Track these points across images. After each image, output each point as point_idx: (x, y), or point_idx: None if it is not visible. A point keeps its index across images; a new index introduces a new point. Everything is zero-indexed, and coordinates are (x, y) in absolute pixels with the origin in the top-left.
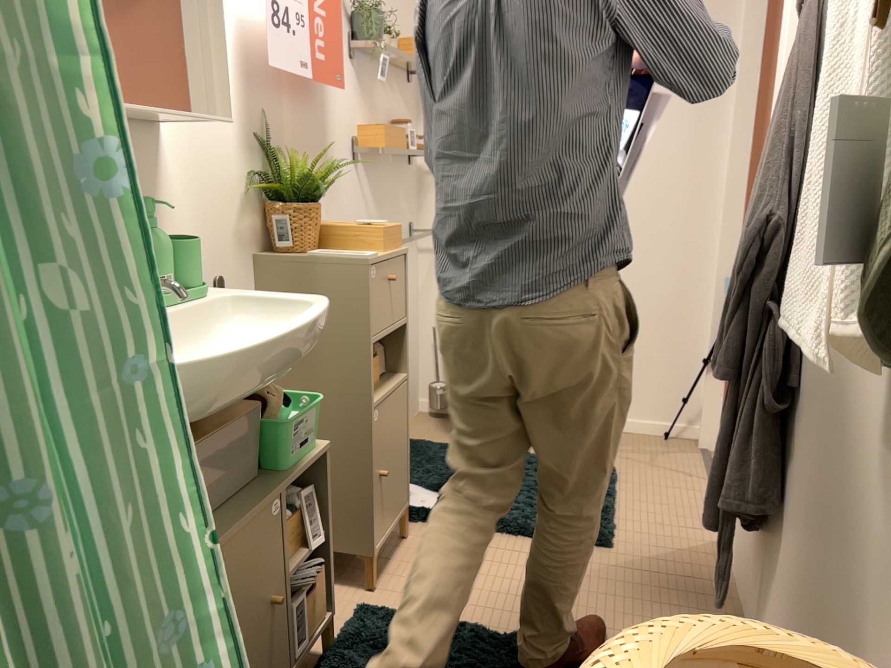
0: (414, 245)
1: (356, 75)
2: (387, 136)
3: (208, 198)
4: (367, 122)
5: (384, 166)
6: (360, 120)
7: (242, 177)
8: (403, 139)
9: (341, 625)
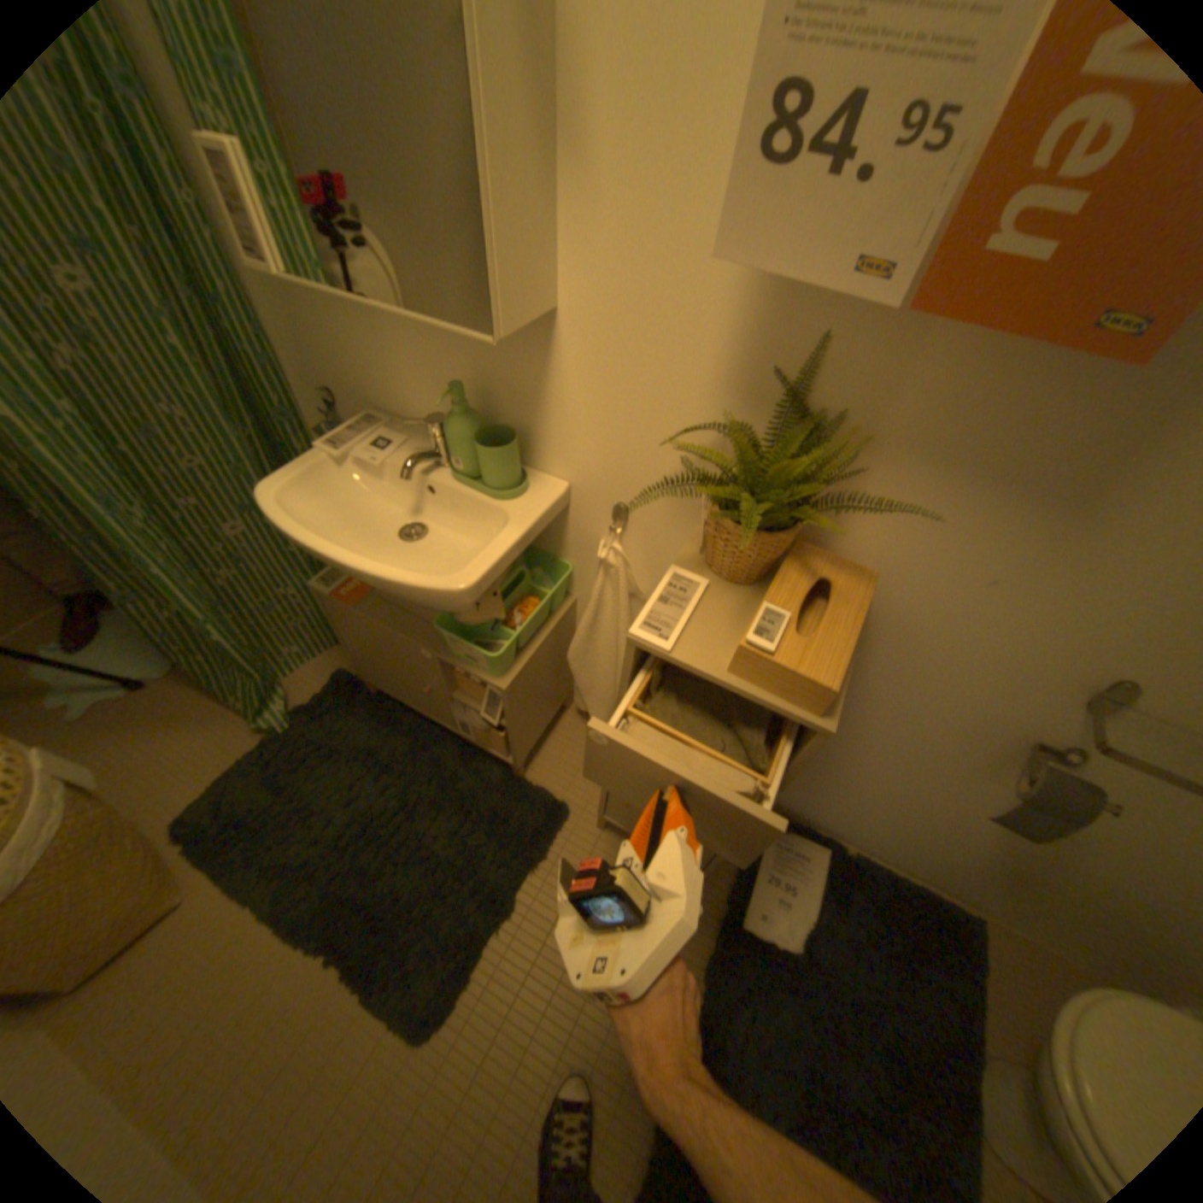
0: None
1: None
2: None
3: (615, 412)
4: None
5: None
6: None
7: (700, 411)
8: None
9: (552, 788)
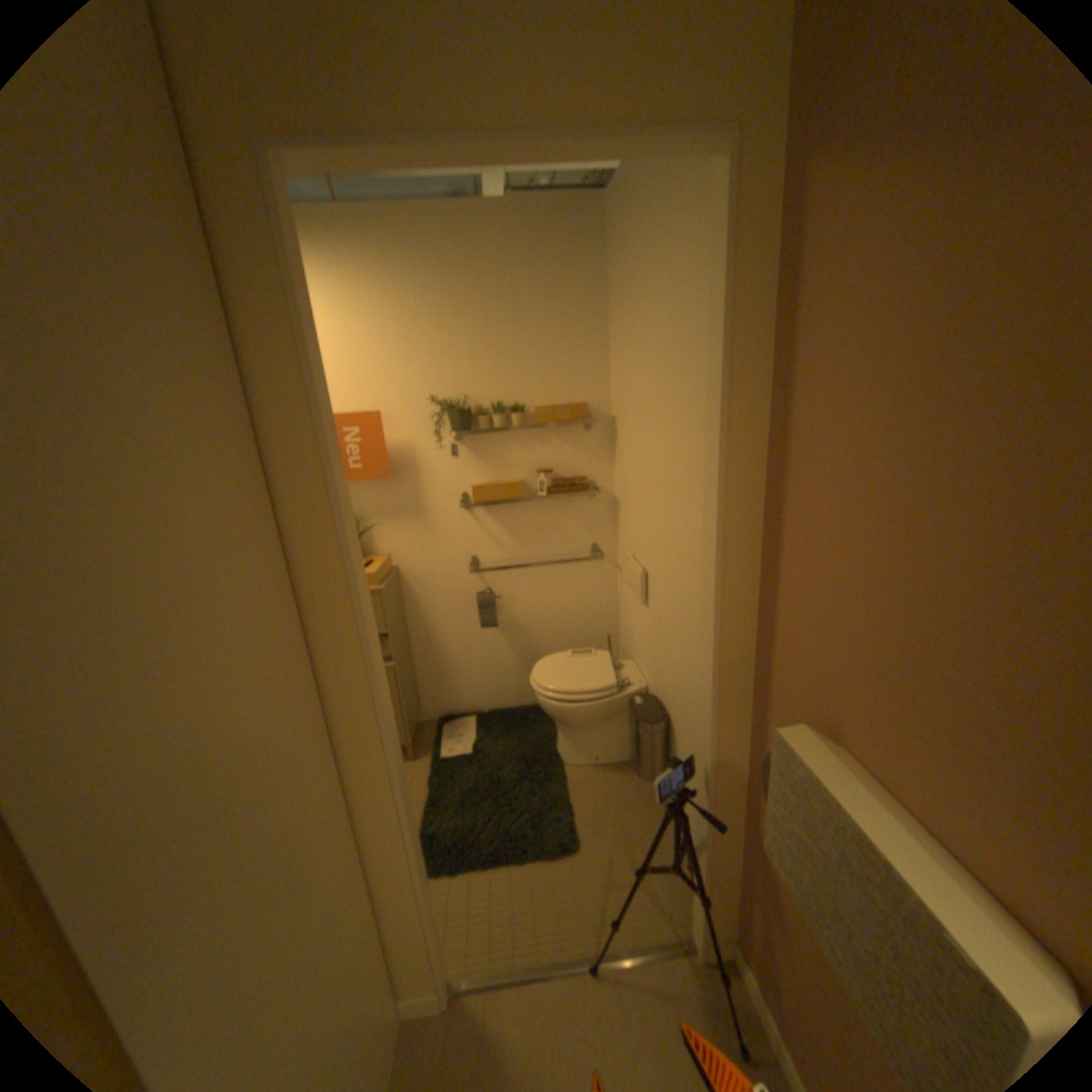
0: (601, 562)
1: (465, 448)
2: (476, 493)
3: None
4: (488, 477)
5: (524, 505)
6: (473, 478)
7: None
8: (511, 490)
9: None
